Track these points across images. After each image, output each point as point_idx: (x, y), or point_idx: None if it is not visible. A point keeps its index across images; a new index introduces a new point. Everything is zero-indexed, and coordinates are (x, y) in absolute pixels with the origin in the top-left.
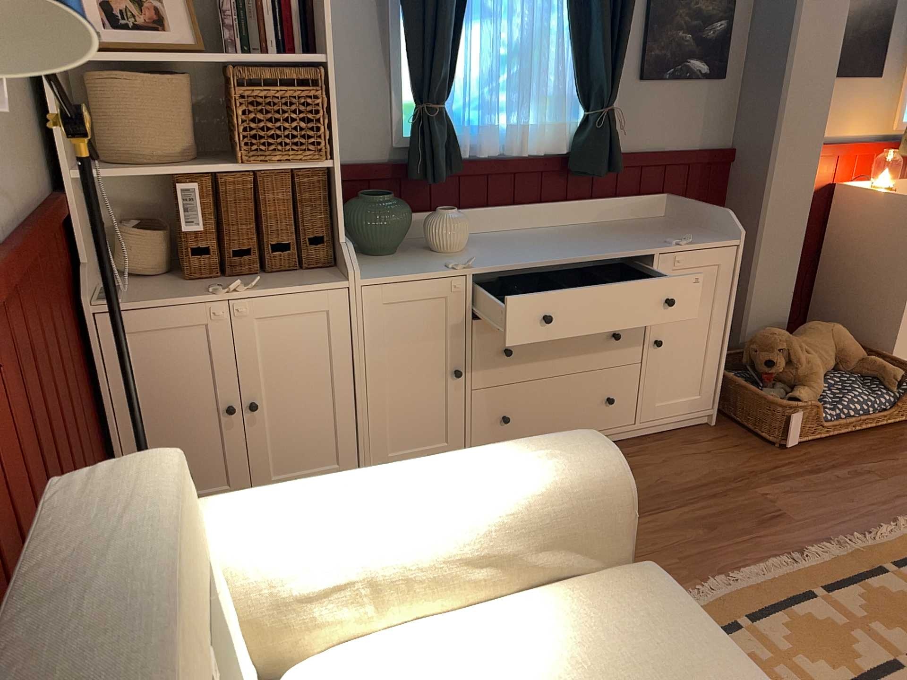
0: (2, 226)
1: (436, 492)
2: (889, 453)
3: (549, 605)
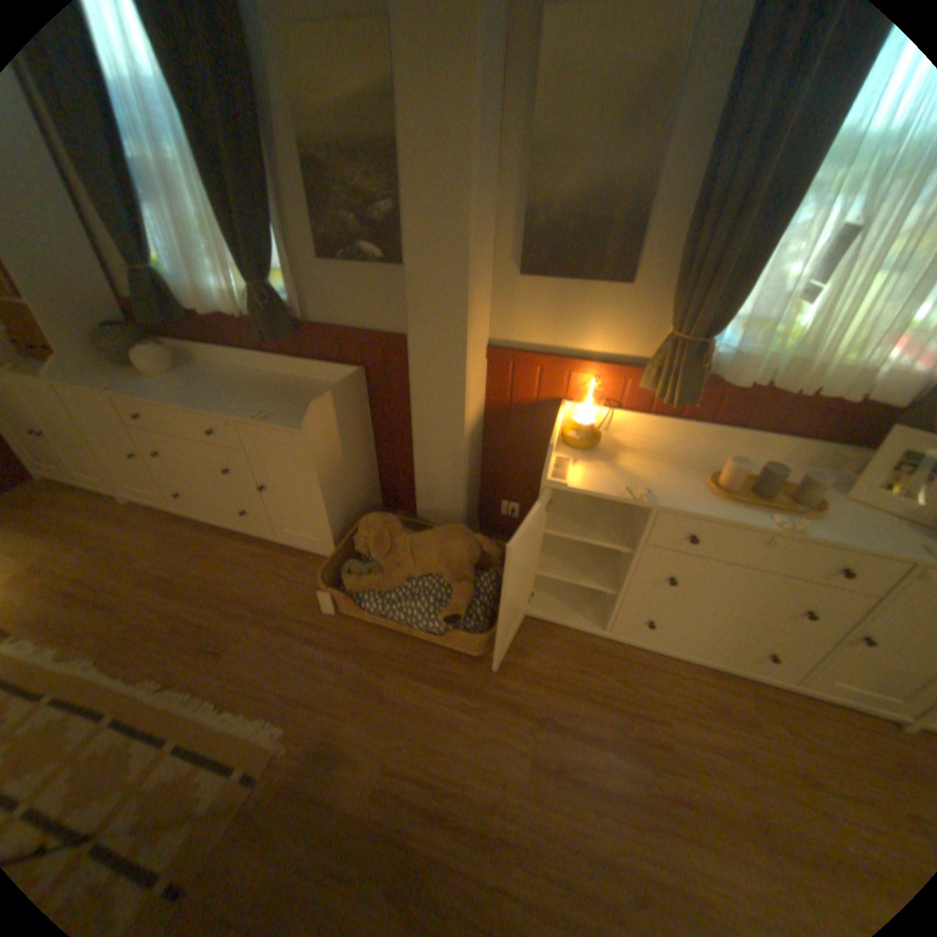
0: None
1: None
2: (389, 670)
3: None
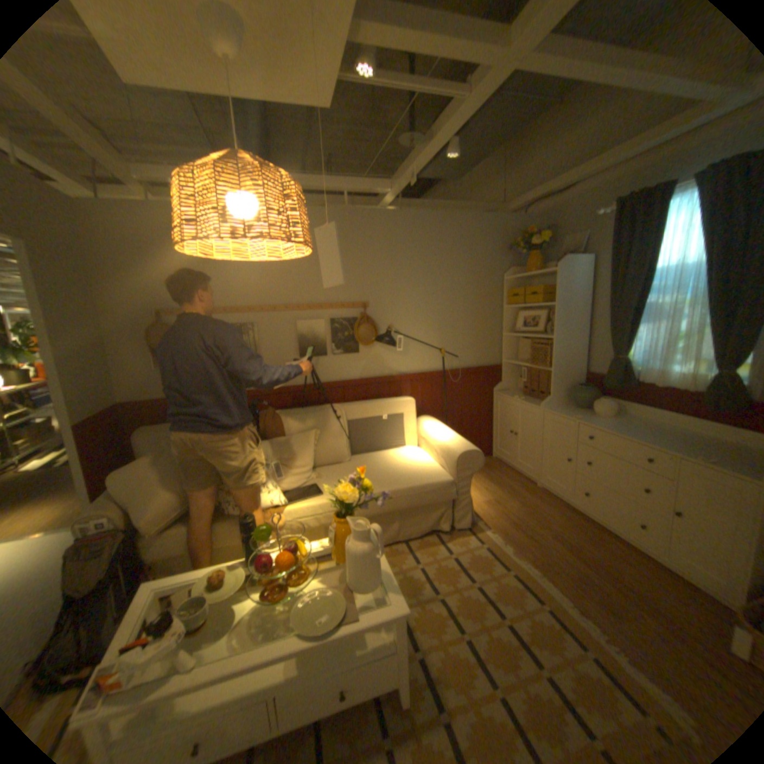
0: (457, 366)
1: (441, 435)
2: None
3: (433, 466)
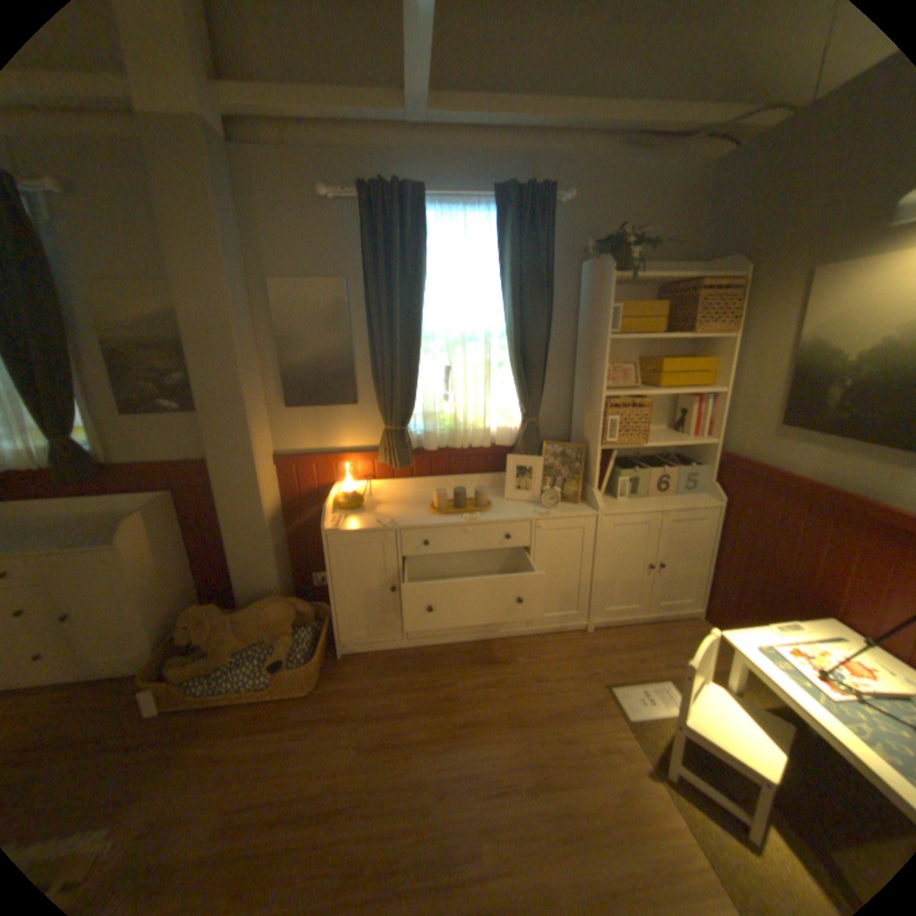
0: None
1: None
2: (221, 739)
3: None
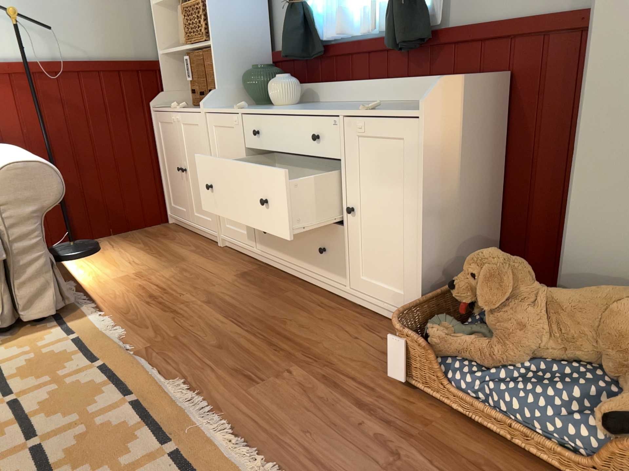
0: (70, 59)
1: None
2: None
3: None
